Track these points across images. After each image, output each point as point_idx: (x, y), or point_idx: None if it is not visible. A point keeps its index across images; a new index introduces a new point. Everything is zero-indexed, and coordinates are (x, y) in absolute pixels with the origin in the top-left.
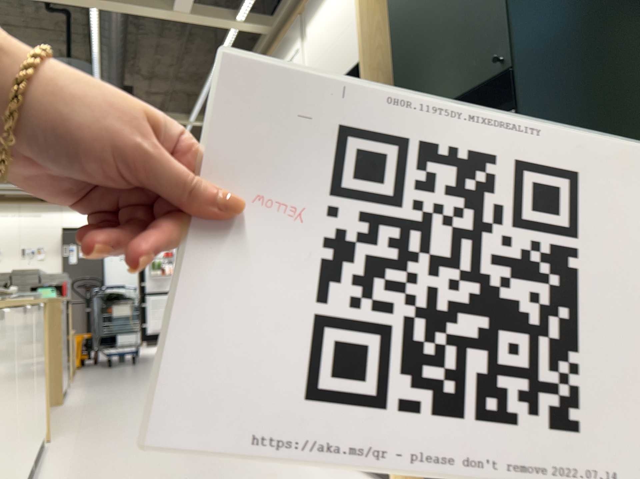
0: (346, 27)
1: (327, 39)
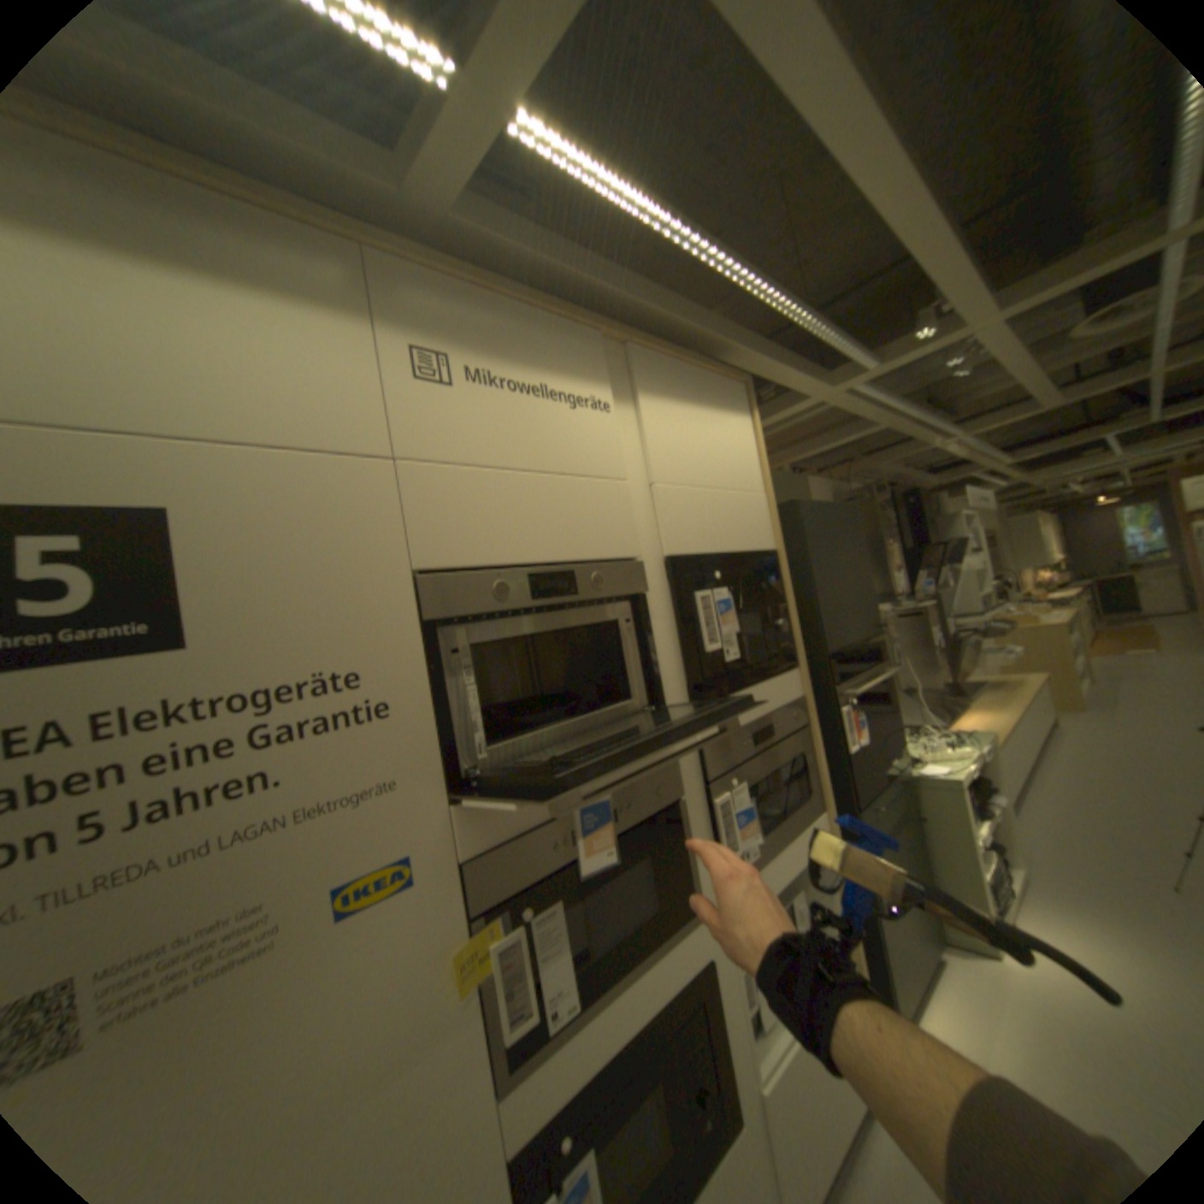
0: (743, 486)
1: (703, 466)
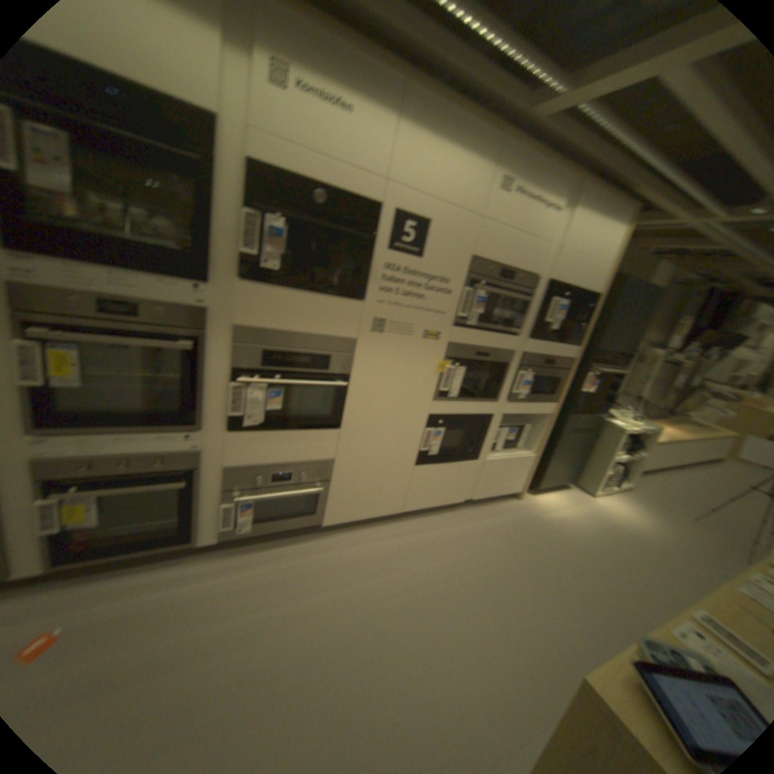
0: (604, 260)
1: (589, 245)
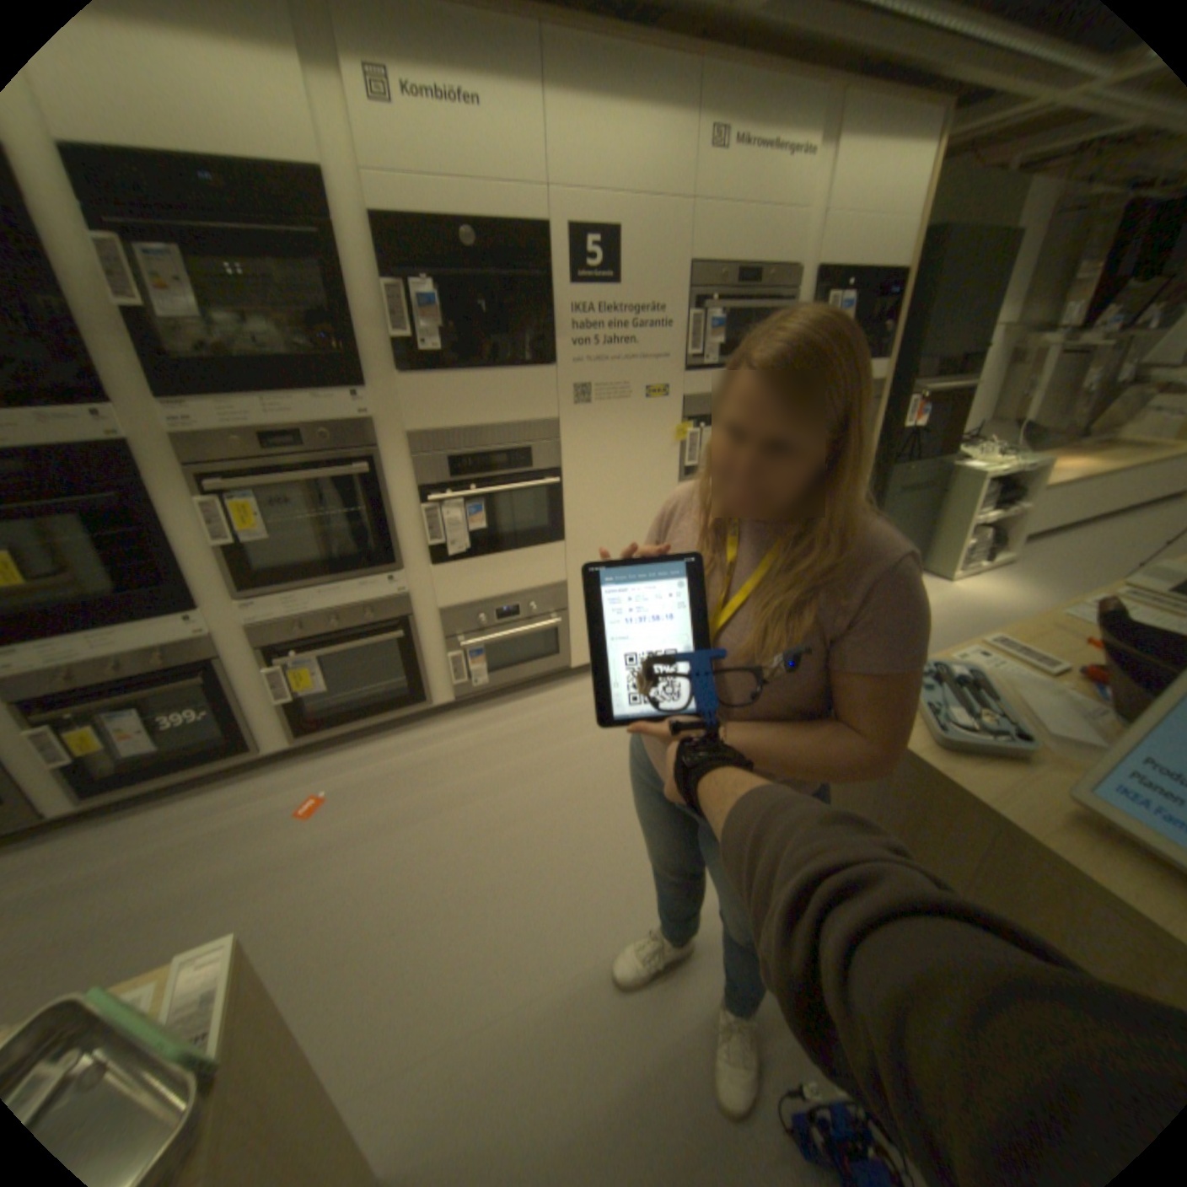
0: (902, 212)
1: (872, 195)
